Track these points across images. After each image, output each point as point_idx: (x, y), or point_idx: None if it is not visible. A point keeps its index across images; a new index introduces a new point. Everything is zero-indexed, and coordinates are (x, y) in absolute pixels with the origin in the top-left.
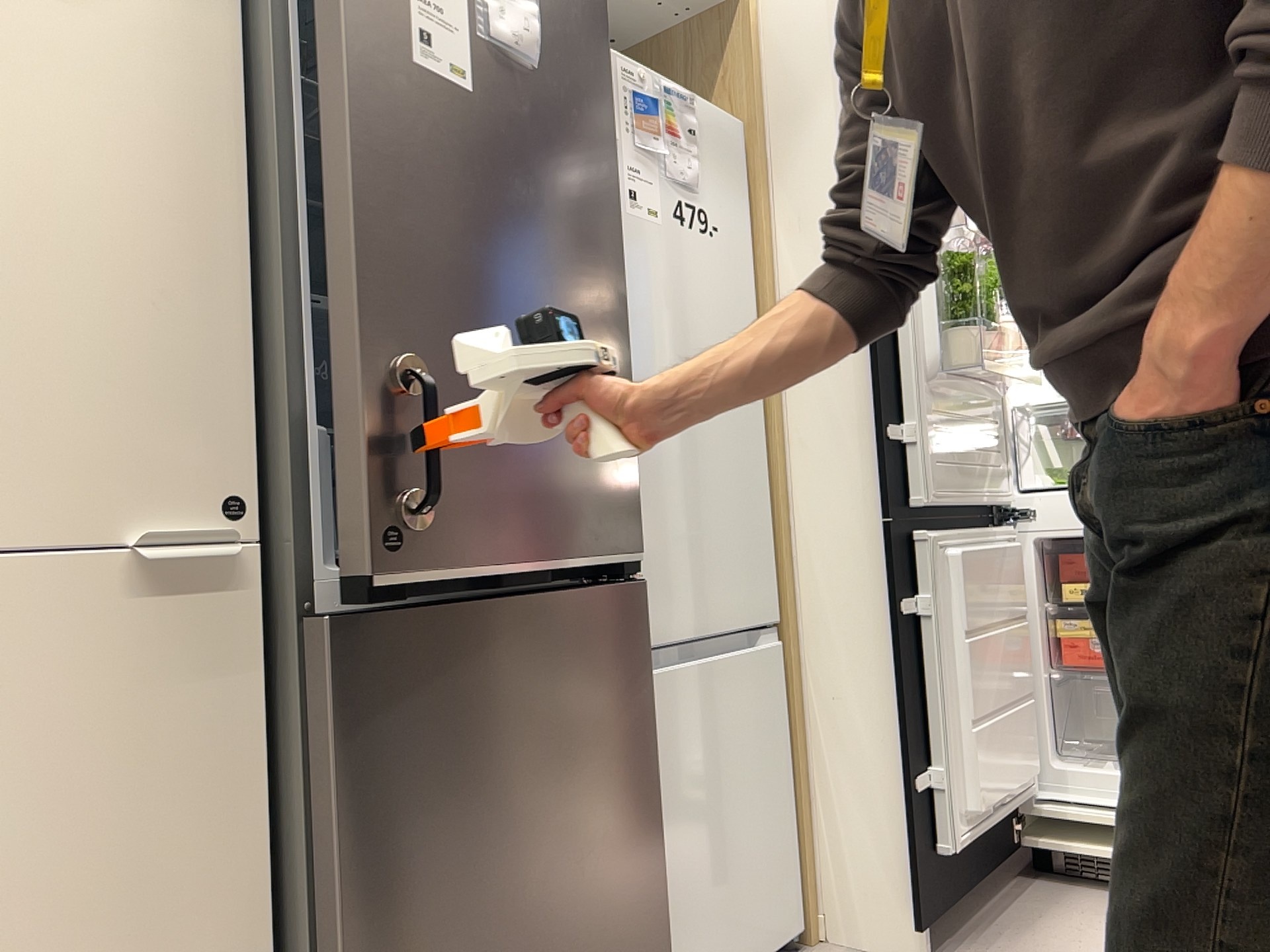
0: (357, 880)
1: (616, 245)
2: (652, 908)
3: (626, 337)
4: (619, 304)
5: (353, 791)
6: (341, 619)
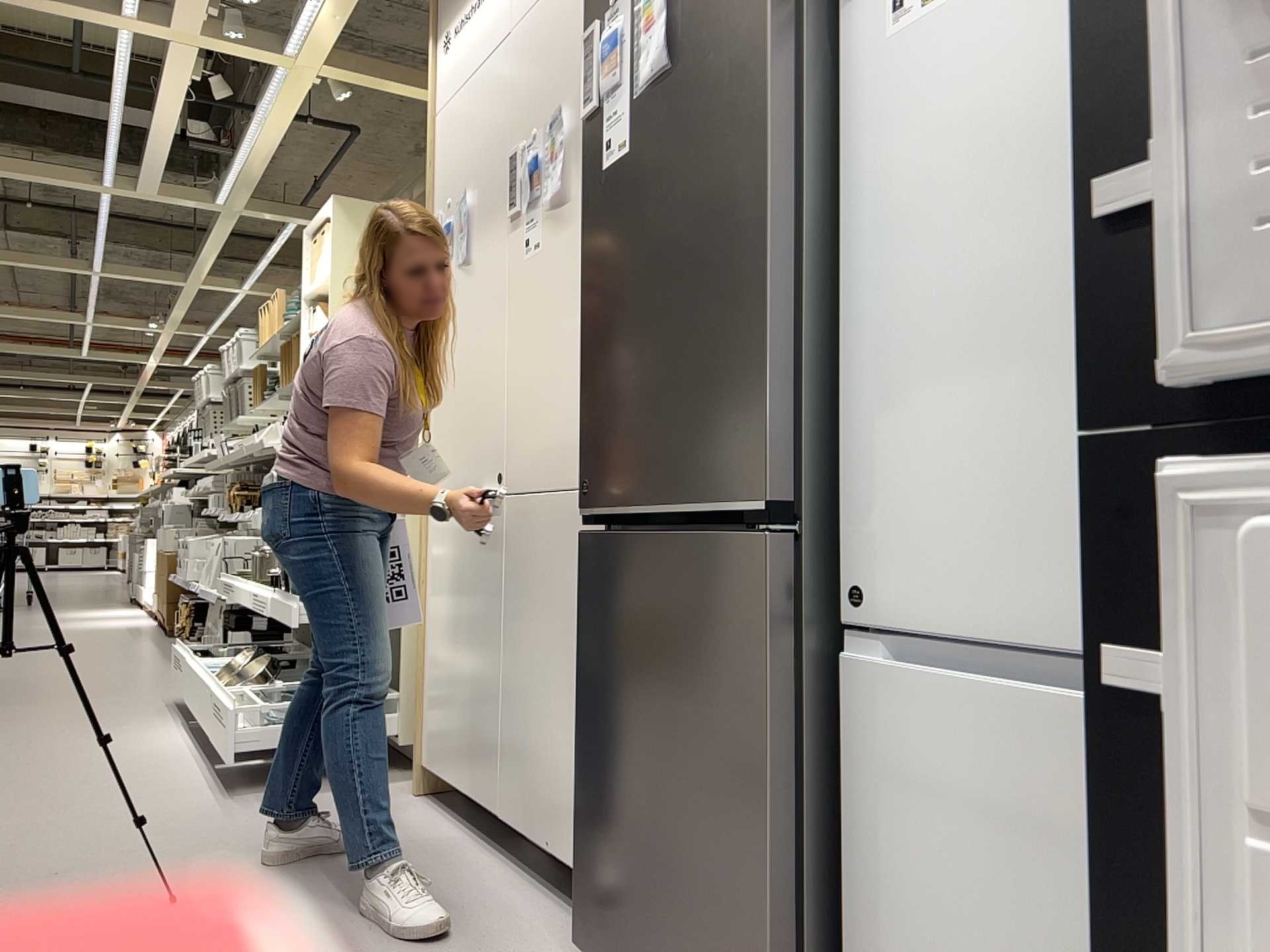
0: (583, 697)
1: (760, 148)
2: (764, 910)
3: (766, 251)
4: (759, 218)
5: (583, 642)
6: (588, 536)
